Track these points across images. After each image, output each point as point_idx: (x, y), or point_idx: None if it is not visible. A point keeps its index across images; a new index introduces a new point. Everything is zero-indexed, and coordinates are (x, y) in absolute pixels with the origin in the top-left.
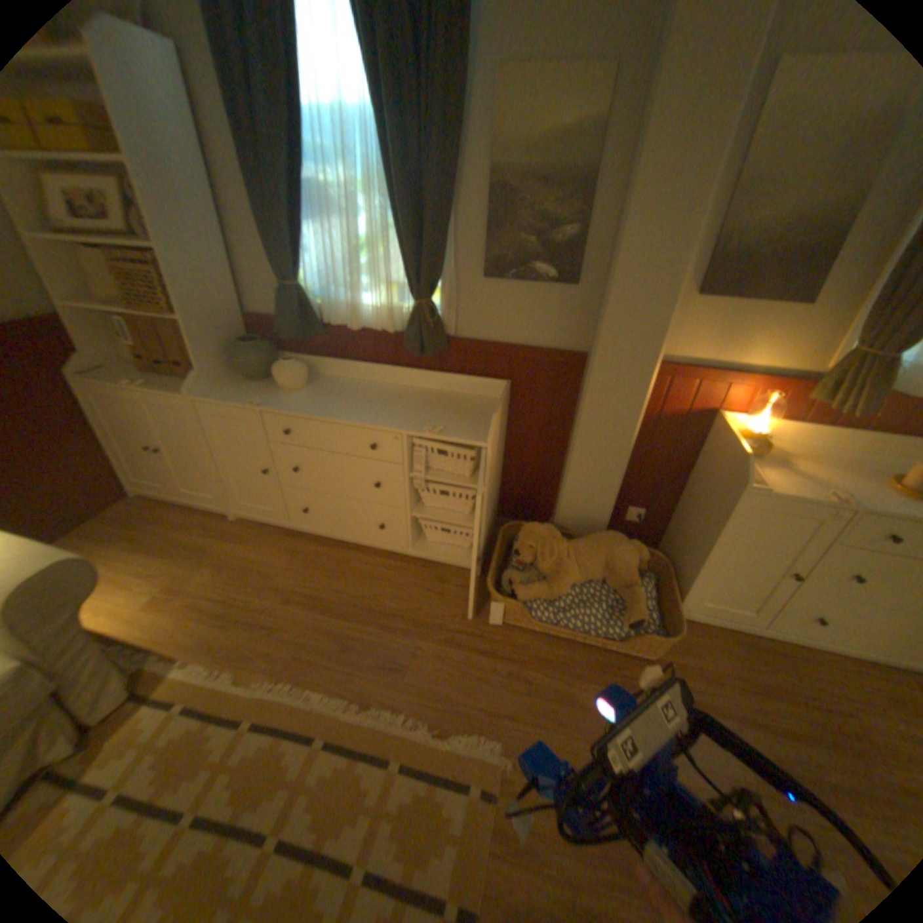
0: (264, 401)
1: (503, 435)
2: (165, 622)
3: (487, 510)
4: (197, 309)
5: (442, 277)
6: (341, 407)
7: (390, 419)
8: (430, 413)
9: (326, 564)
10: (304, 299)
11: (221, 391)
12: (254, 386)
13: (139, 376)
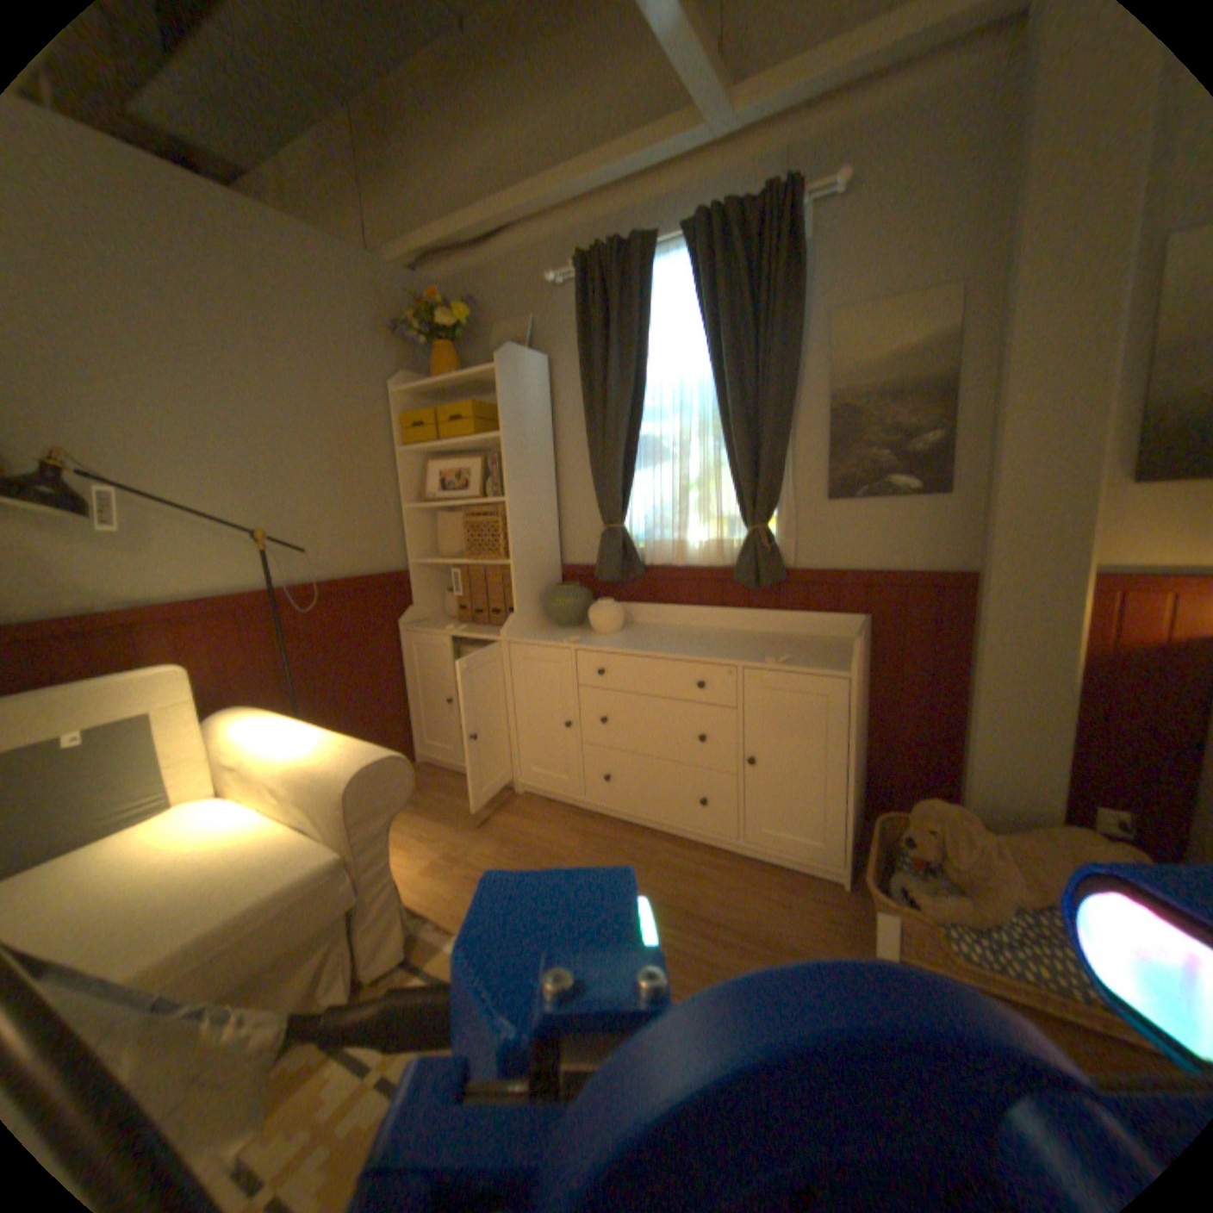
0: (579, 638)
1: (867, 686)
2: (442, 889)
3: (855, 778)
4: (526, 554)
5: (778, 503)
6: (661, 643)
7: (720, 652)
8: (769, 648)
9: (627, 851)
10: (627, 540)
11: (534, 633)
12: (566, 630)
13: (458, 625)
